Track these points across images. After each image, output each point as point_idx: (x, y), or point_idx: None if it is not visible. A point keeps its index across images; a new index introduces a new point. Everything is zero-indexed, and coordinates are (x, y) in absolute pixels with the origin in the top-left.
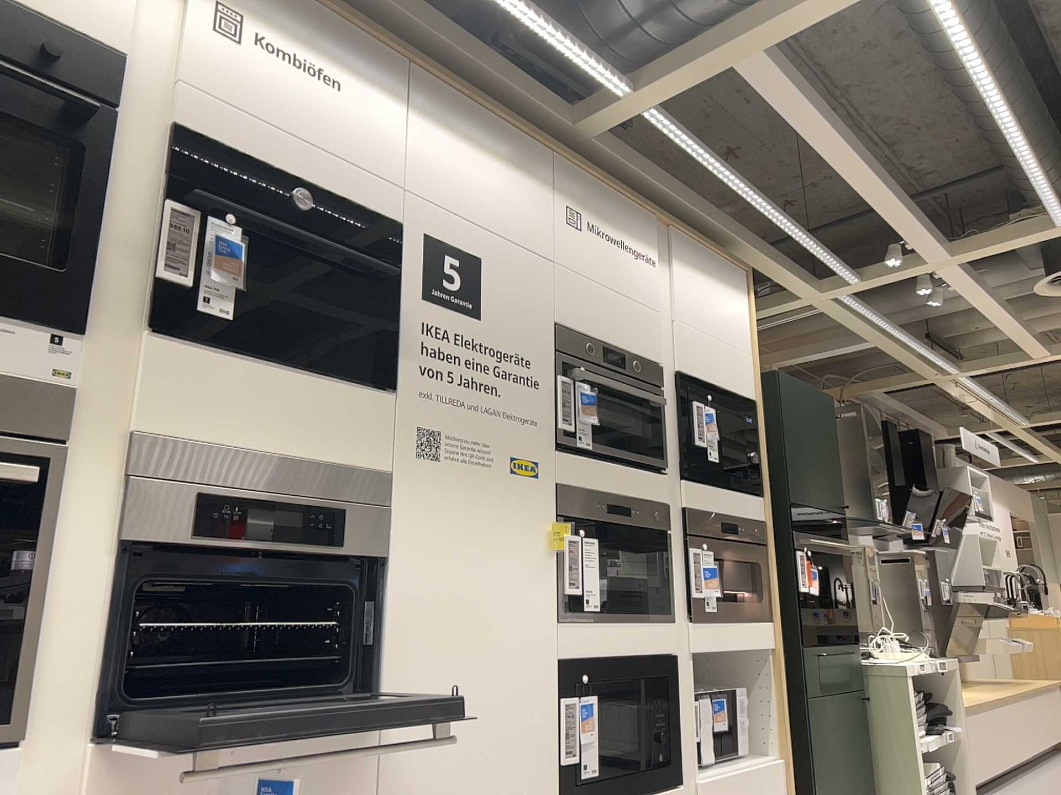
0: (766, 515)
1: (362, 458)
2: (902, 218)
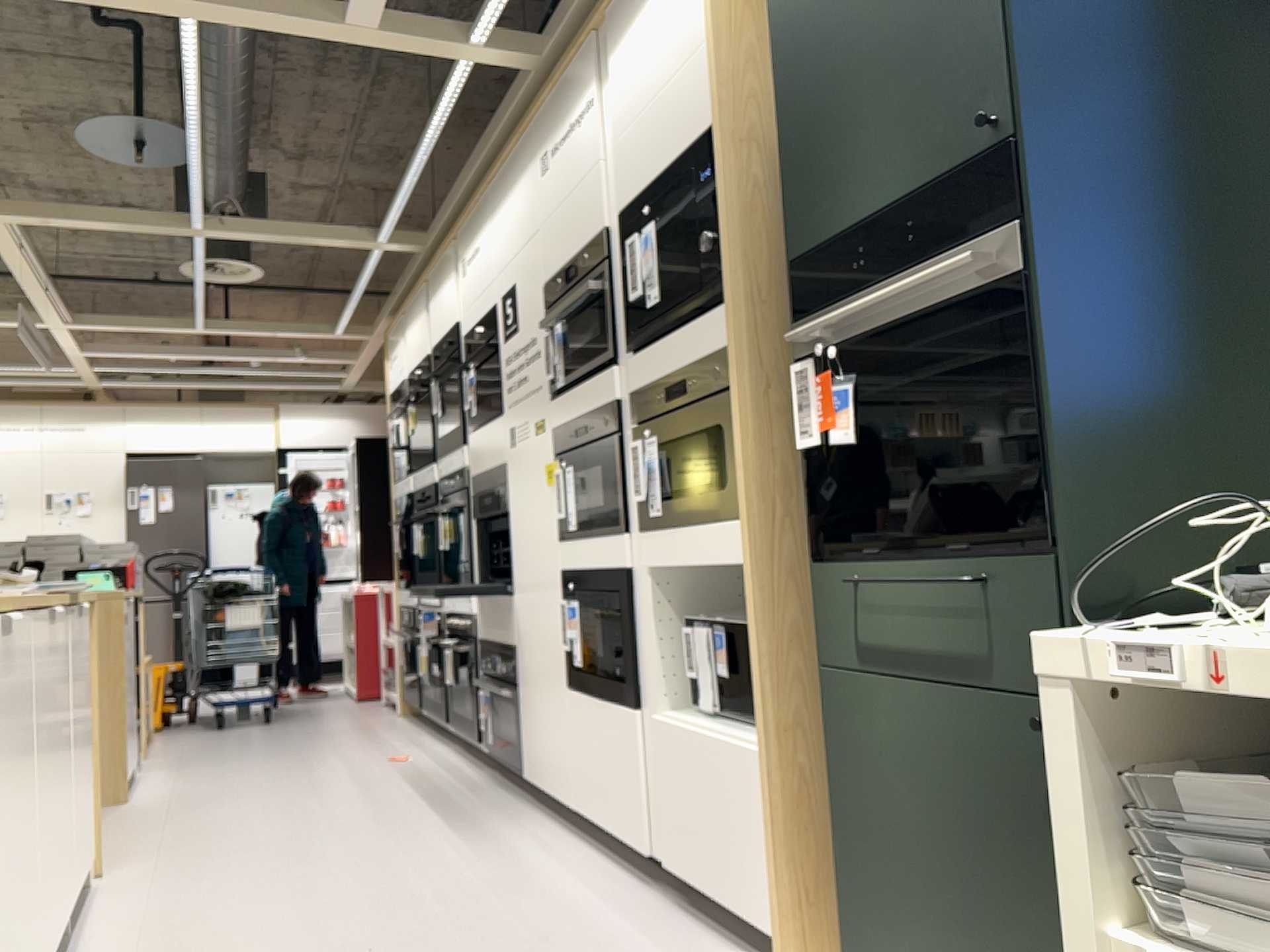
0: (737, 330)
1: (499, 459)
2: None
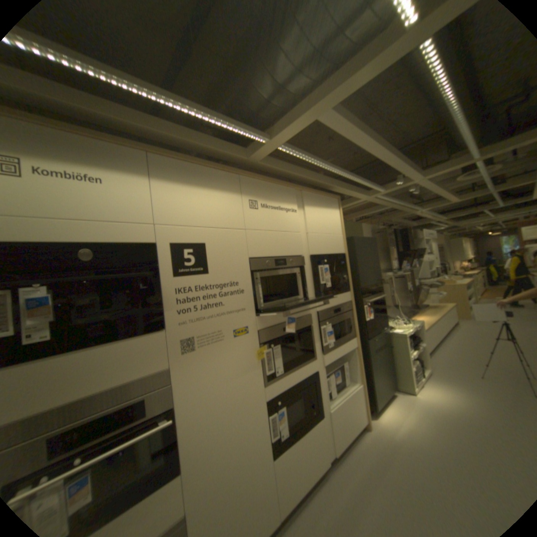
0: (352, 298)
1: (151, 370)
2: (405, 167)
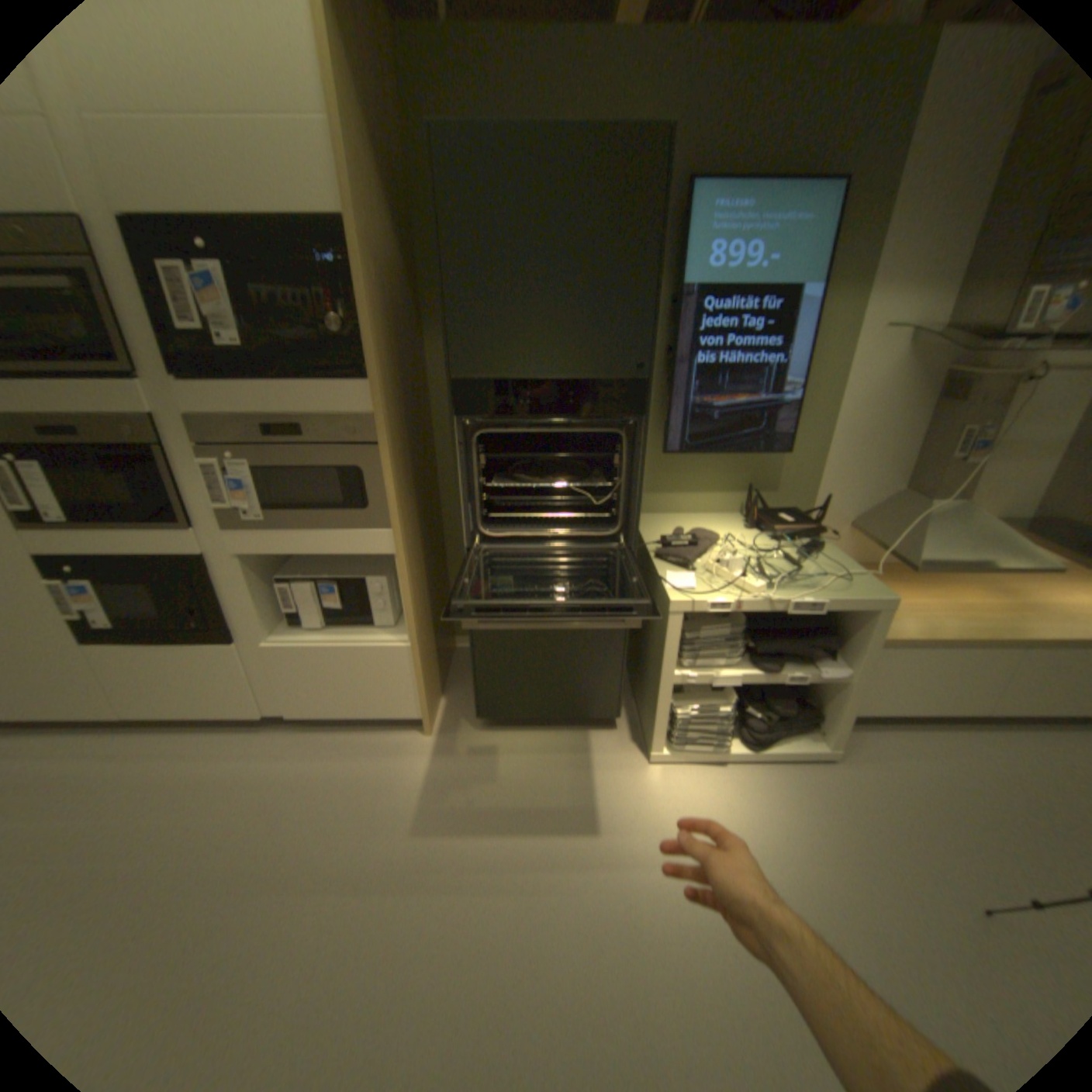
0: (372, 405)
1: None
2: None
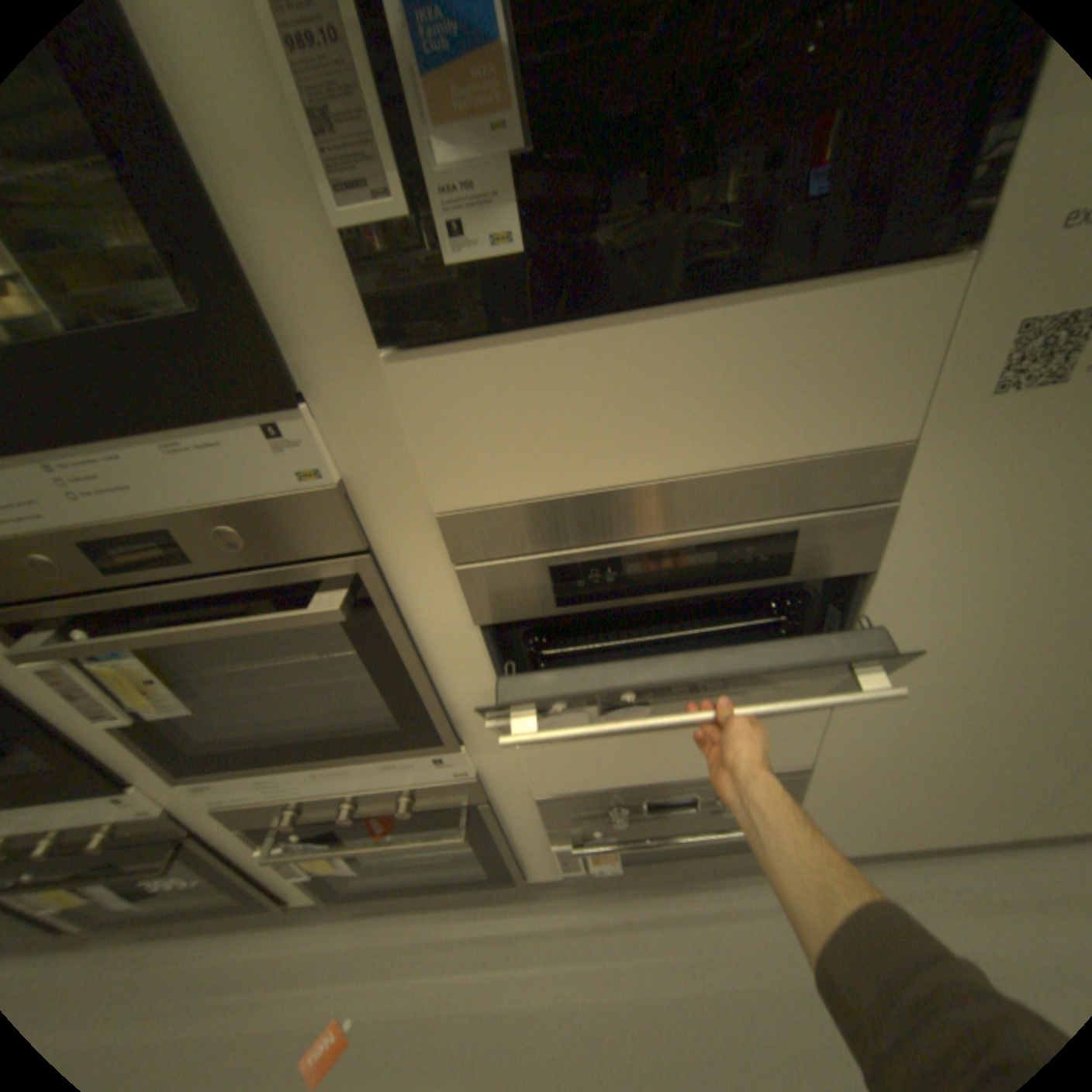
0: None
1: (852, 435)
2: None
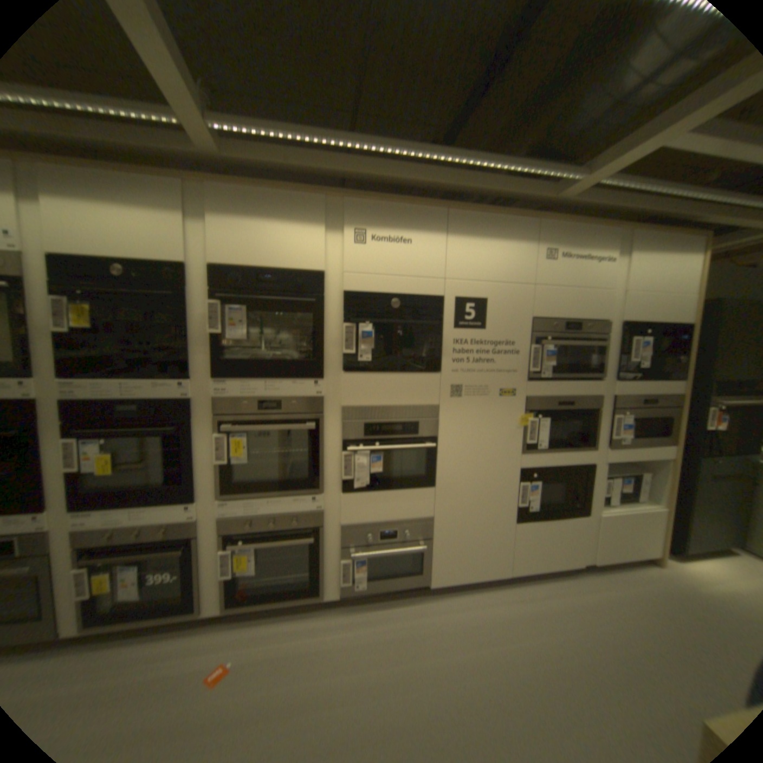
0: (687, 391)
1: (426, 401)
2: None
